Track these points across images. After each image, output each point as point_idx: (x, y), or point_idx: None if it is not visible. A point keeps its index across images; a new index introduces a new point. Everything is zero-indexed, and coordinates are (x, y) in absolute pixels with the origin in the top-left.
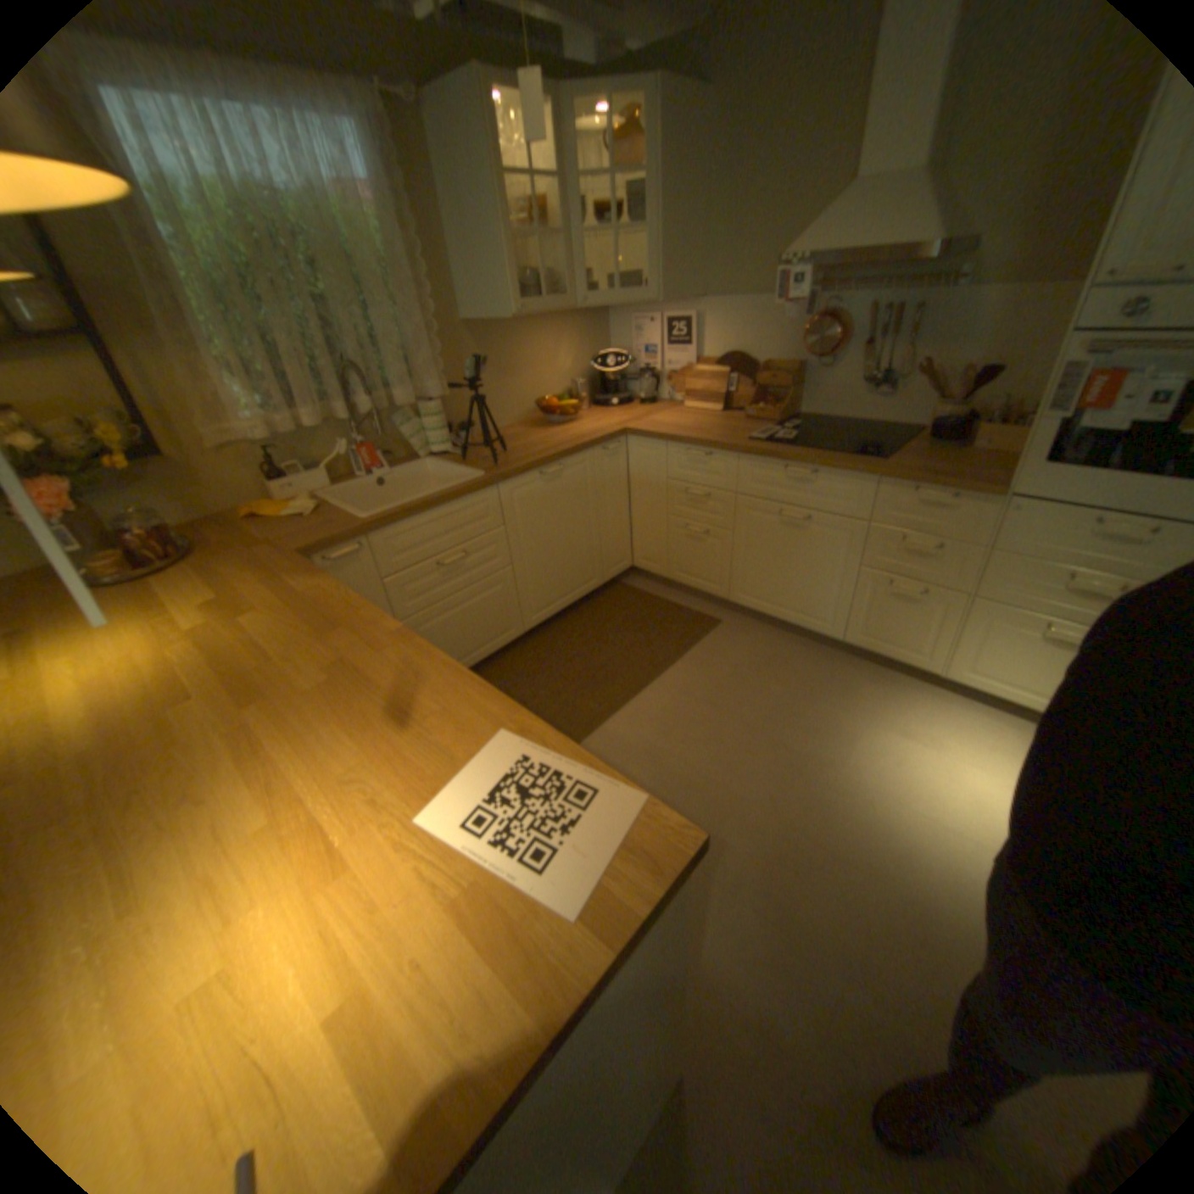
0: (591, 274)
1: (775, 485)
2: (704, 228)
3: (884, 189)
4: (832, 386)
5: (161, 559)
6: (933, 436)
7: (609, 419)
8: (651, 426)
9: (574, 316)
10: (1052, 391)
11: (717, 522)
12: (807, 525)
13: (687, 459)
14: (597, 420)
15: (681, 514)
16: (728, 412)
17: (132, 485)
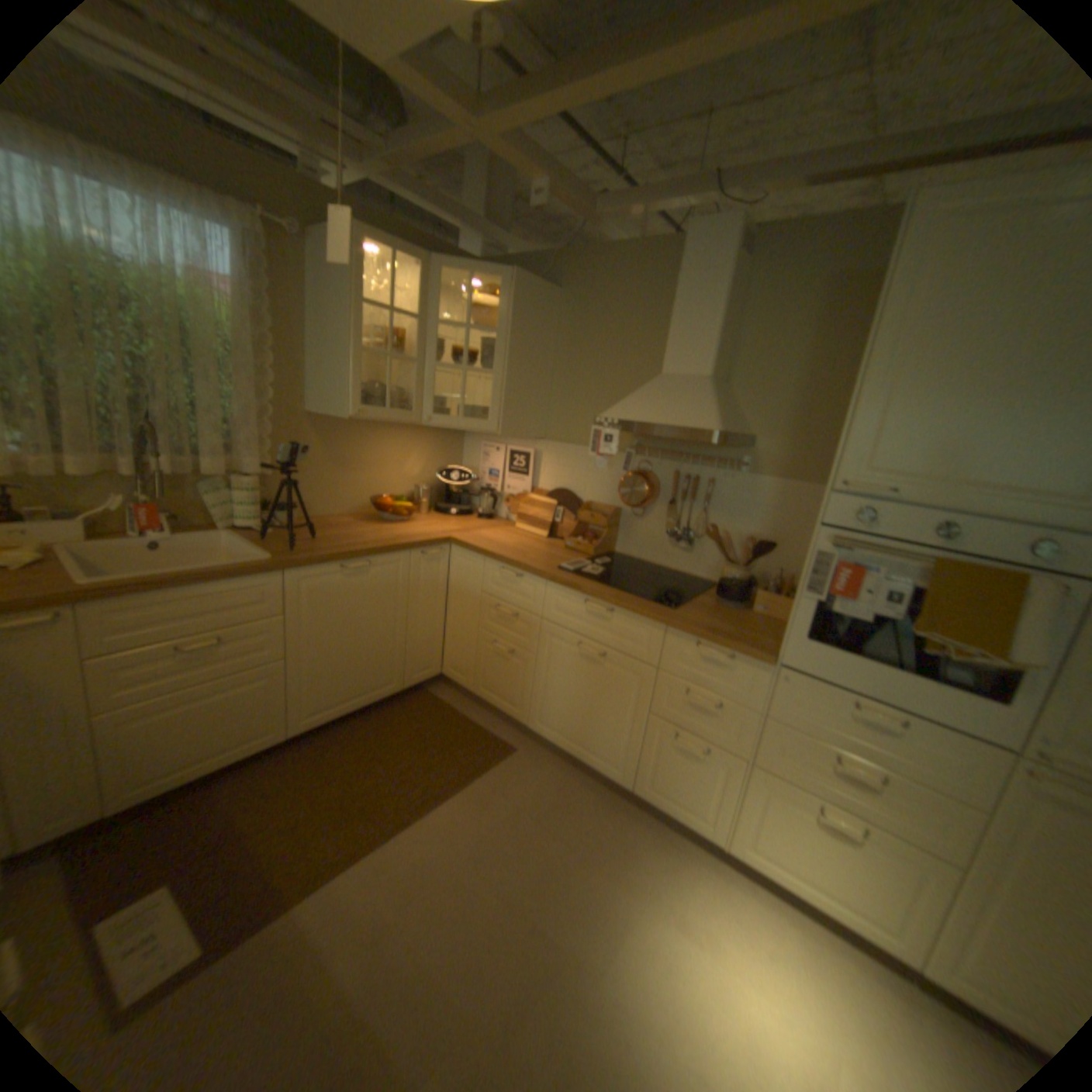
0: (445, 402)
1: (576, 616)
2: (547, 387)
3: (679, 385)
4: (642, 533)
5: None
6: (719, 595)
7: (441, 525)
8: (475, 539)
9: (429, 432)
10: (808, 574)
11: (523, 643)
12: (603, 662)
13: (501, 576)
14: (428, 525)
15: (492, 628)
16: (553, 539)
17: None
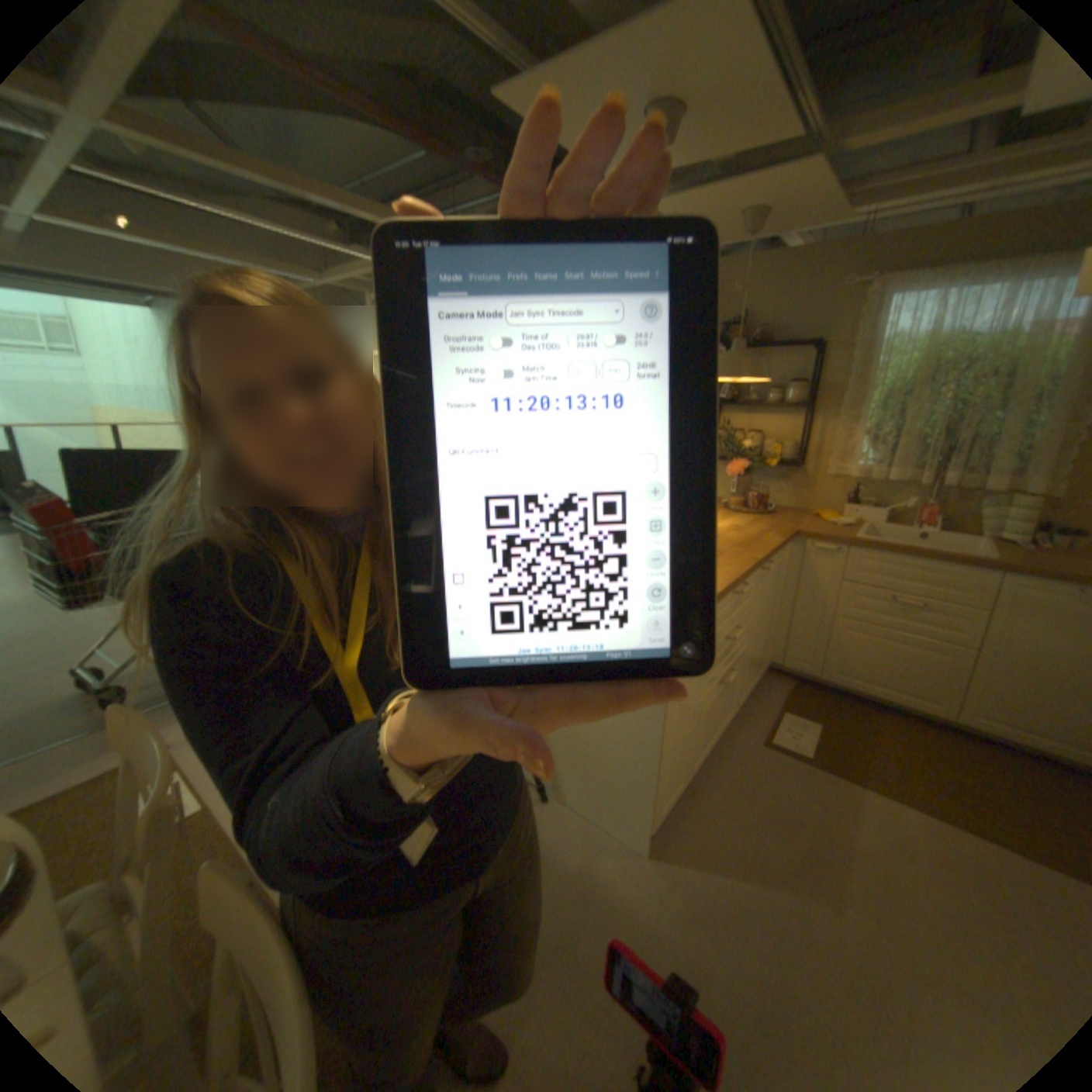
0: None
1: None
2: None
3: None
4: None
5: (753, 507)
6: None
7: None
8: None
9: None
10: None
11: None
12: None
13: None
14: None
15: None
16: None
17: (783, 477)
